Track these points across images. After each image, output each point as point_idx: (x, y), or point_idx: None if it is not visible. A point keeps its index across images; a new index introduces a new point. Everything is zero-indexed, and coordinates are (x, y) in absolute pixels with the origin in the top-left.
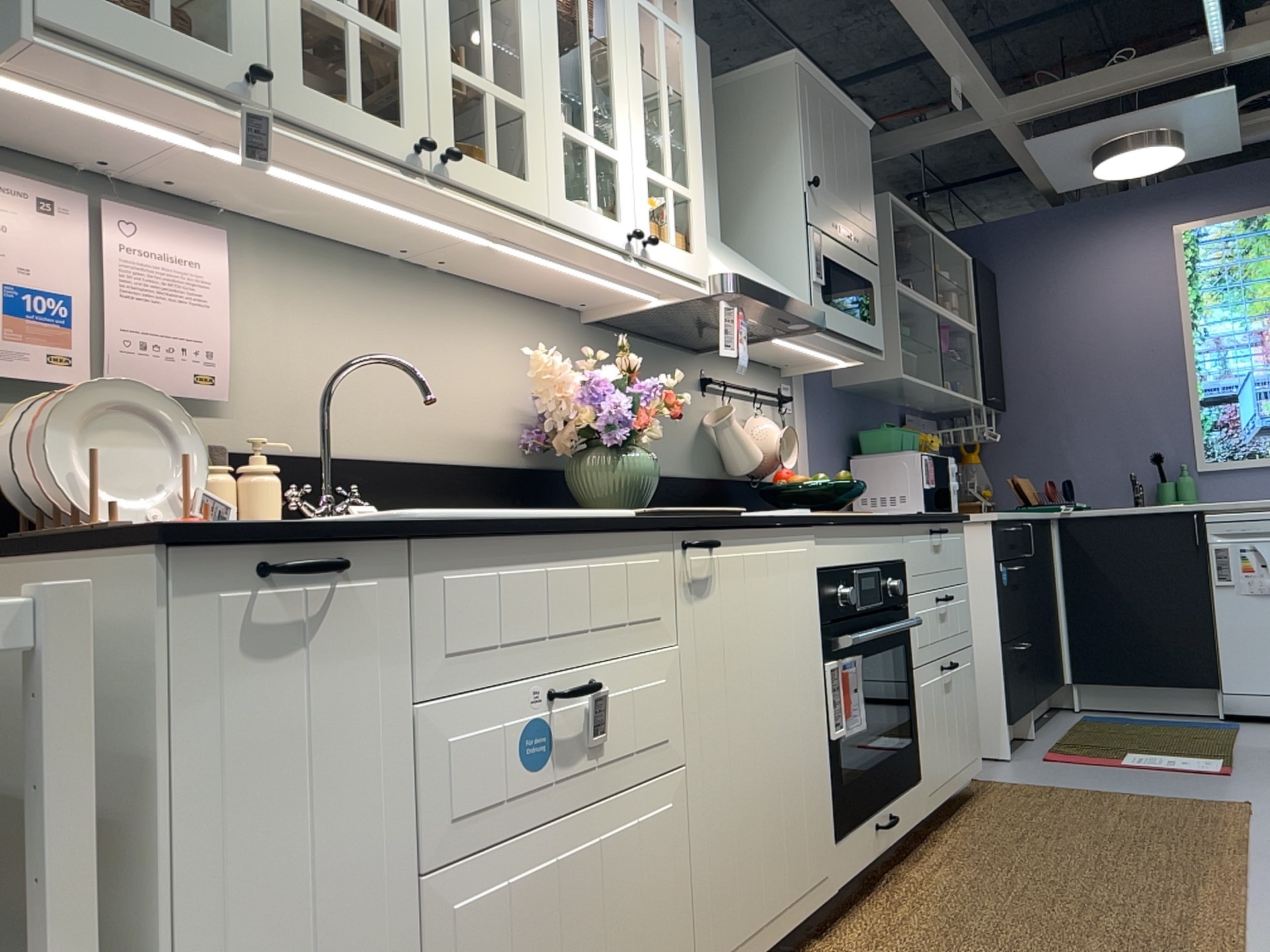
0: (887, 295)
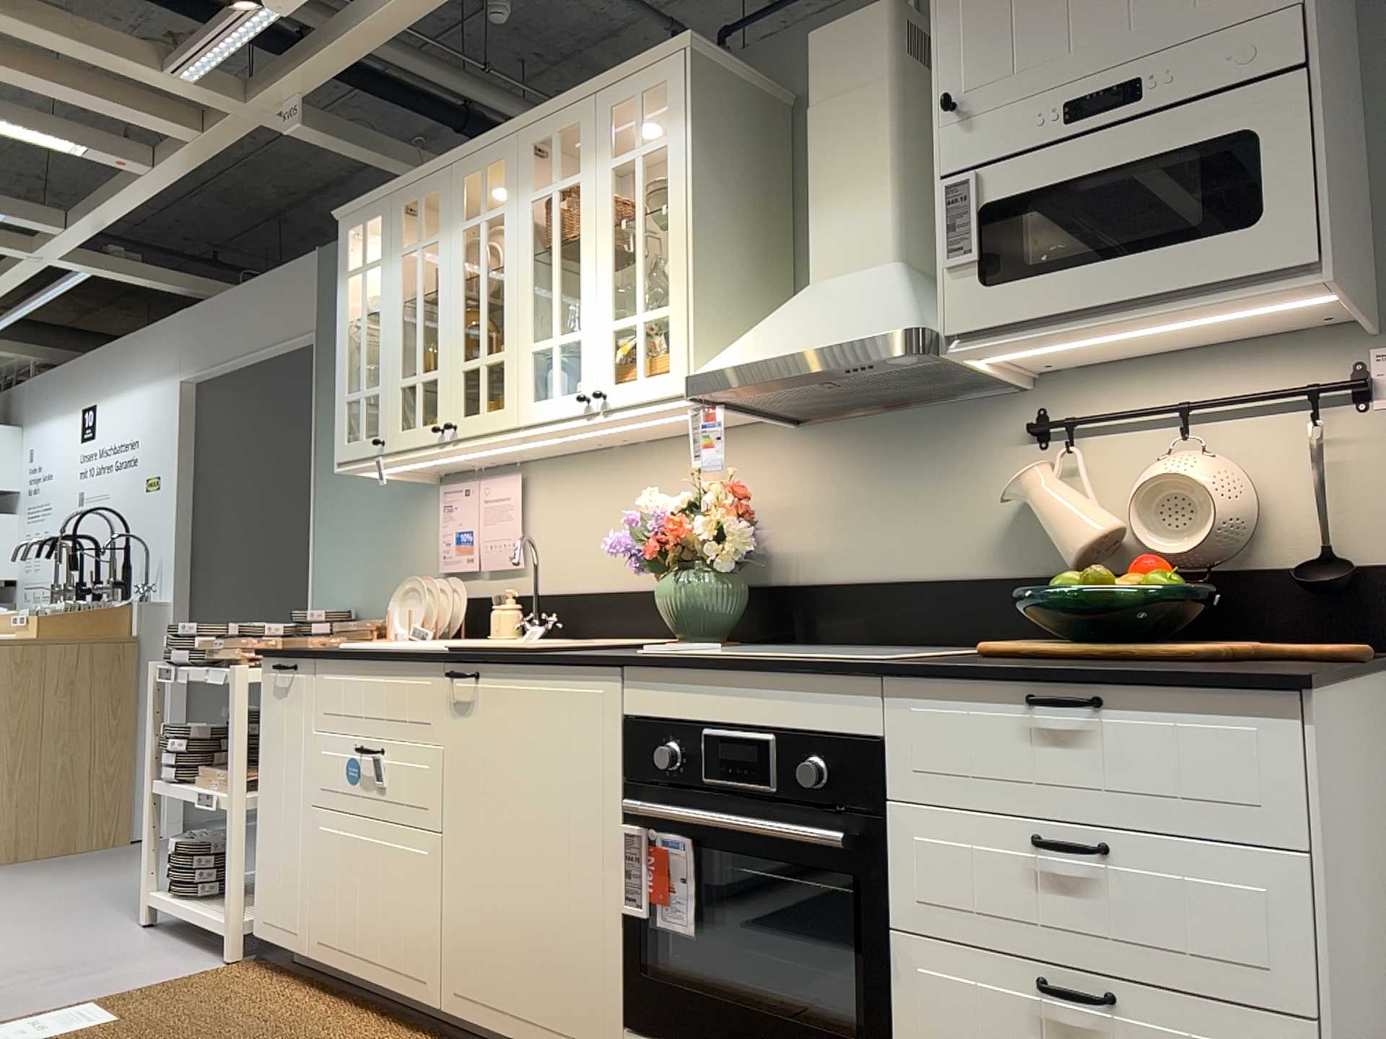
0: None
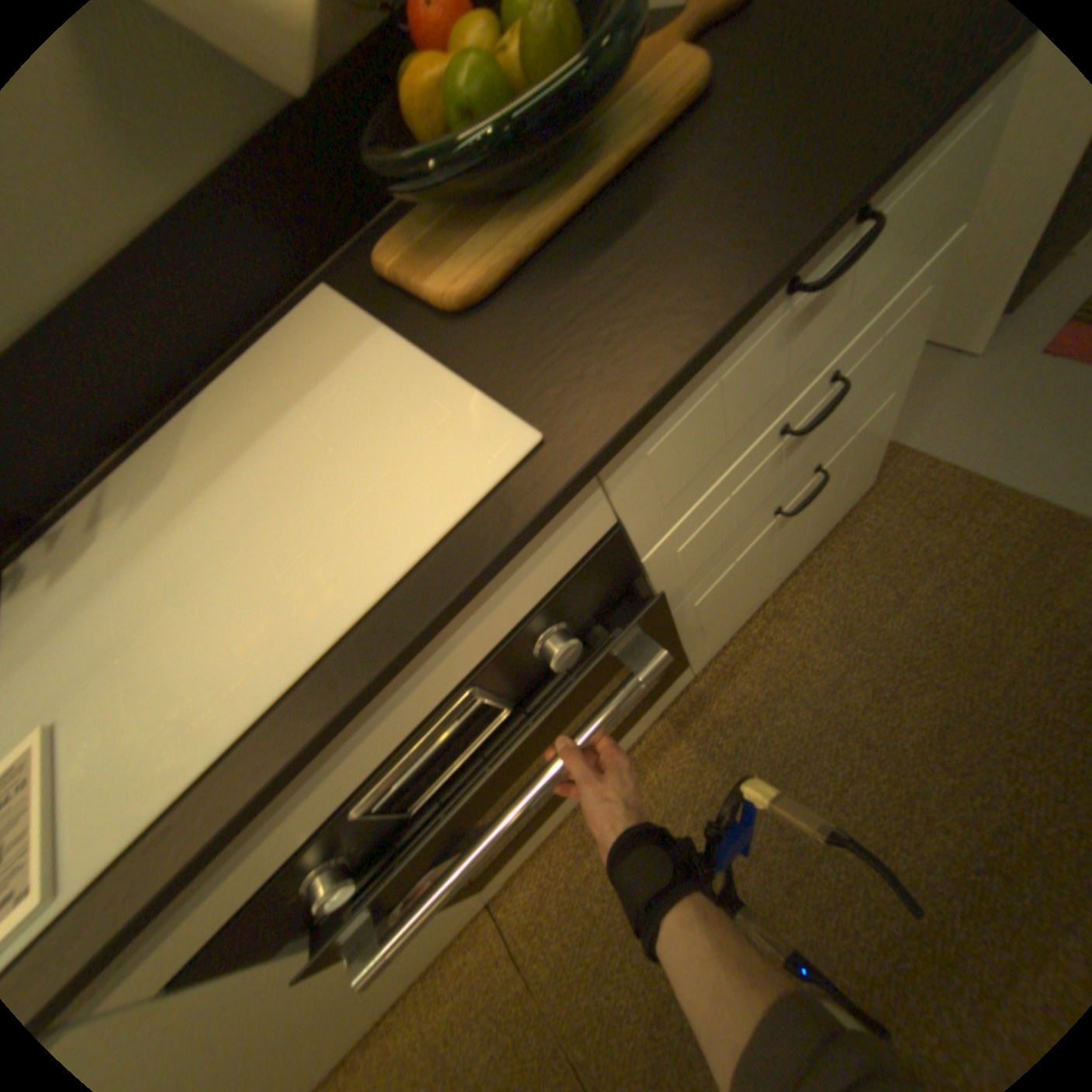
0: None
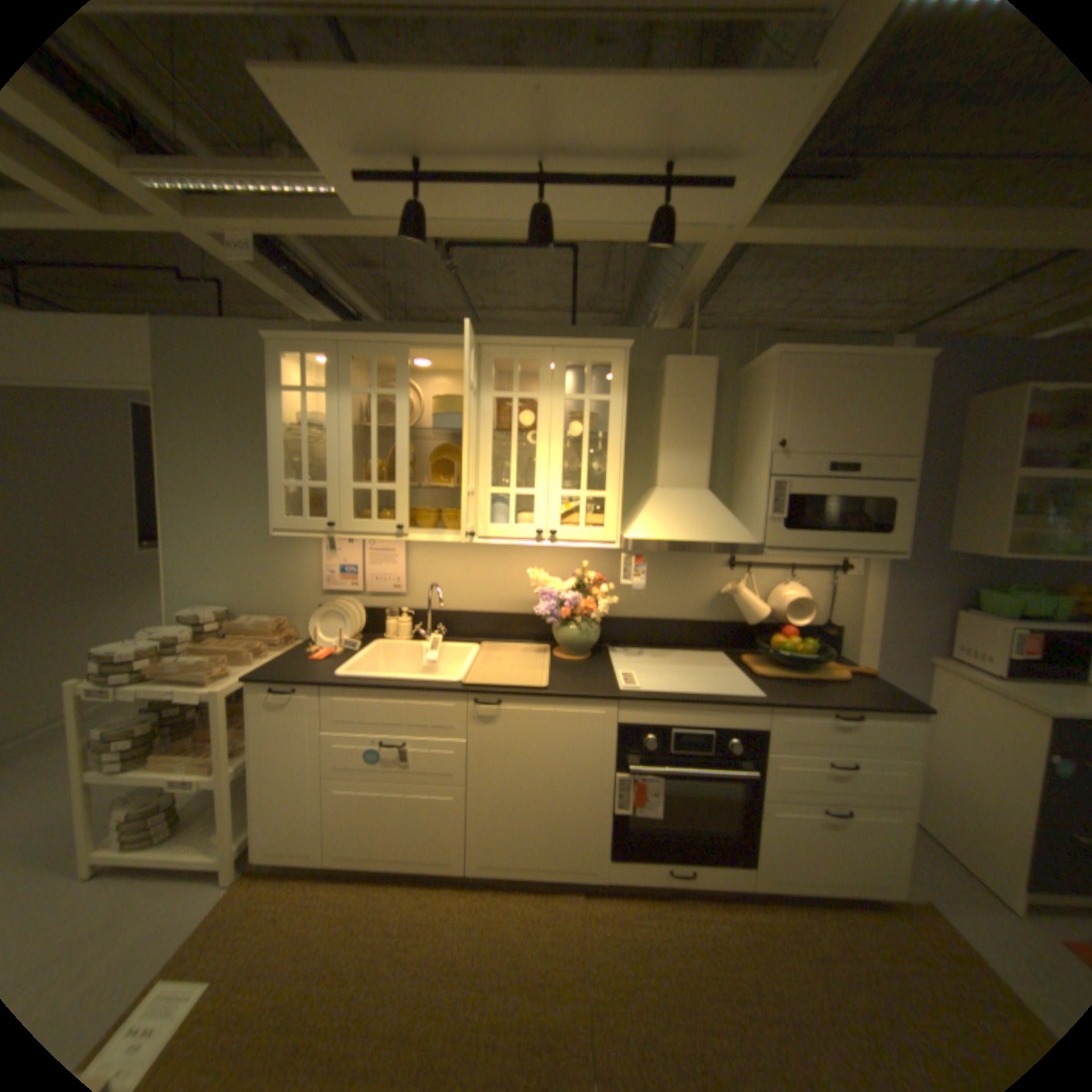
0: (1005, 480)
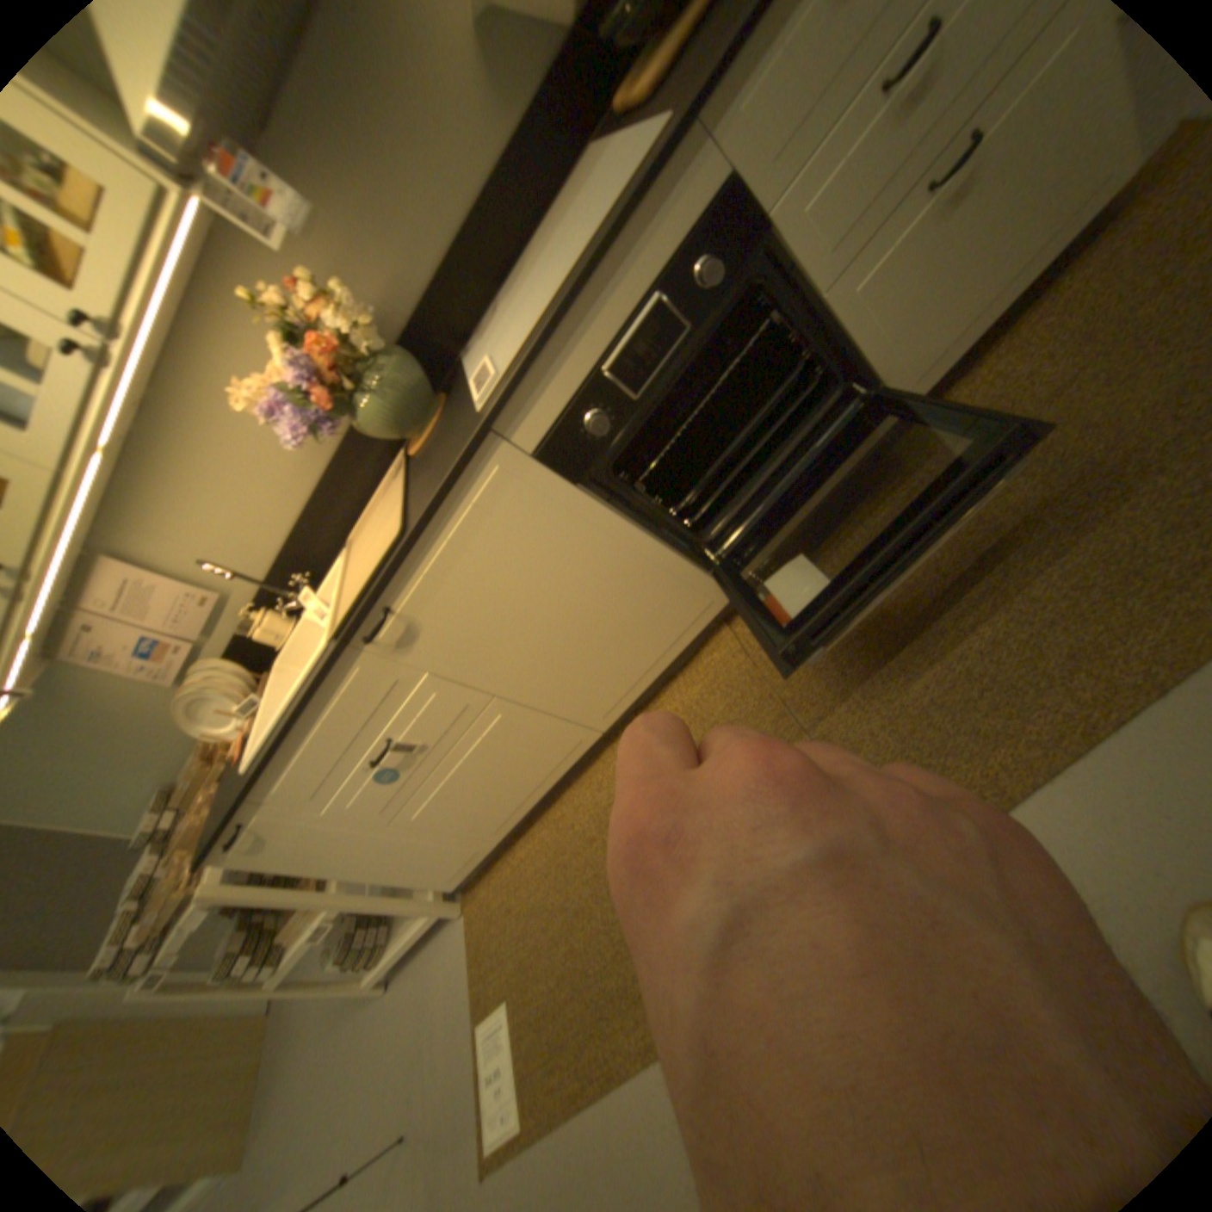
0: None
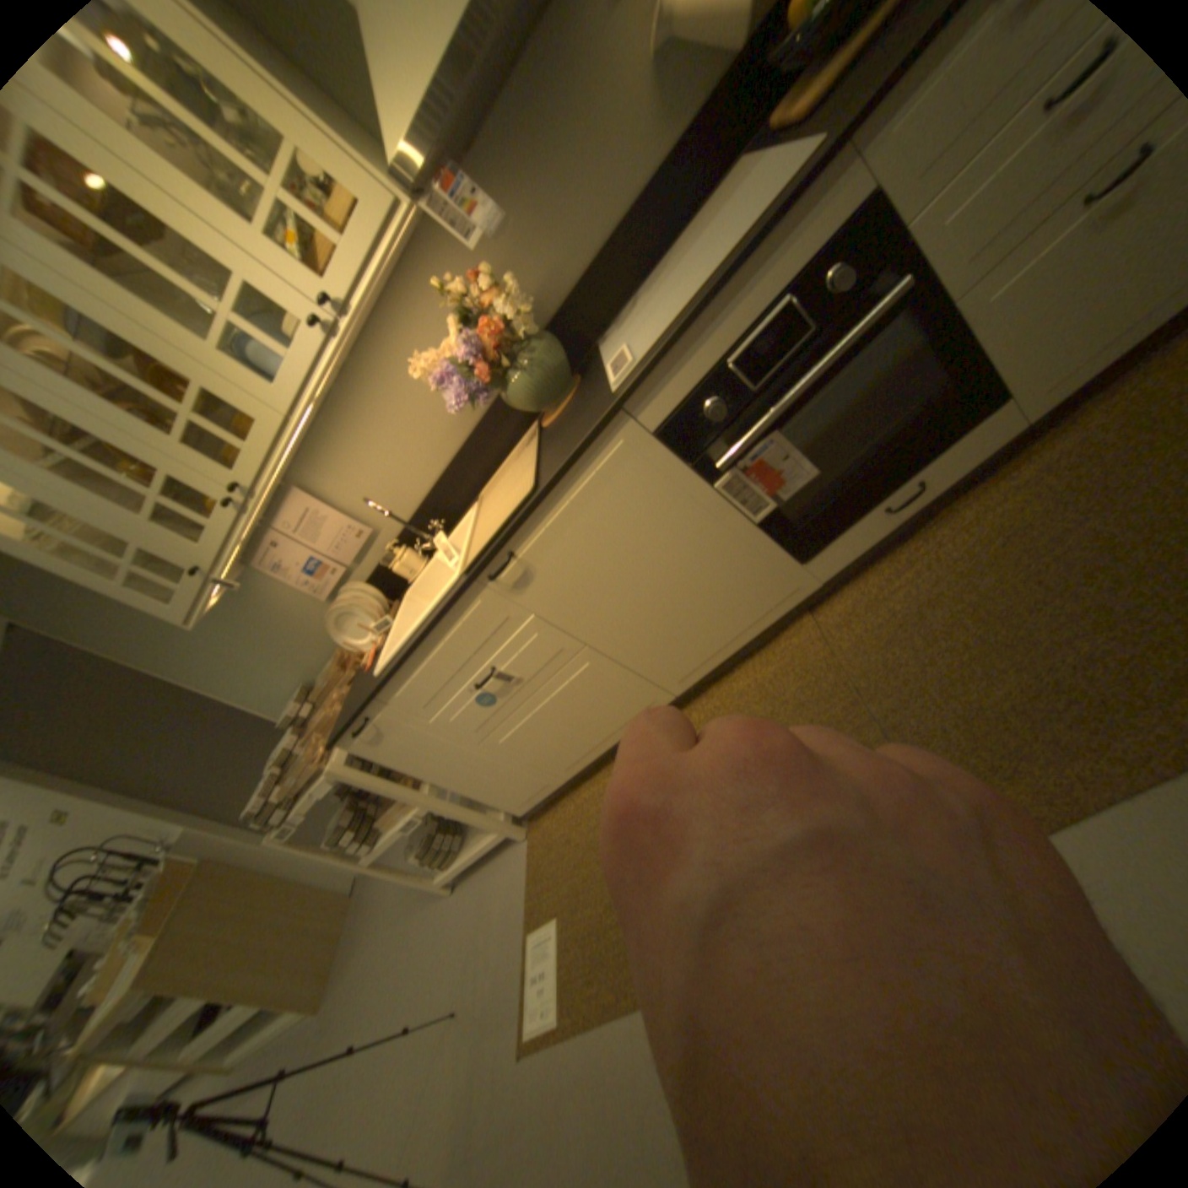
0: None
